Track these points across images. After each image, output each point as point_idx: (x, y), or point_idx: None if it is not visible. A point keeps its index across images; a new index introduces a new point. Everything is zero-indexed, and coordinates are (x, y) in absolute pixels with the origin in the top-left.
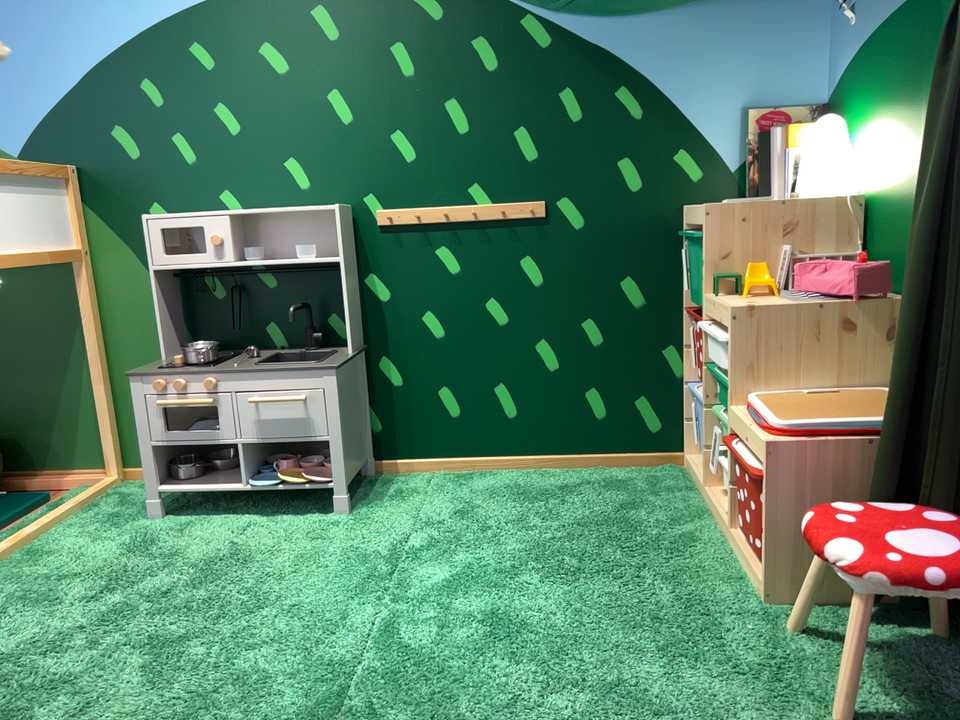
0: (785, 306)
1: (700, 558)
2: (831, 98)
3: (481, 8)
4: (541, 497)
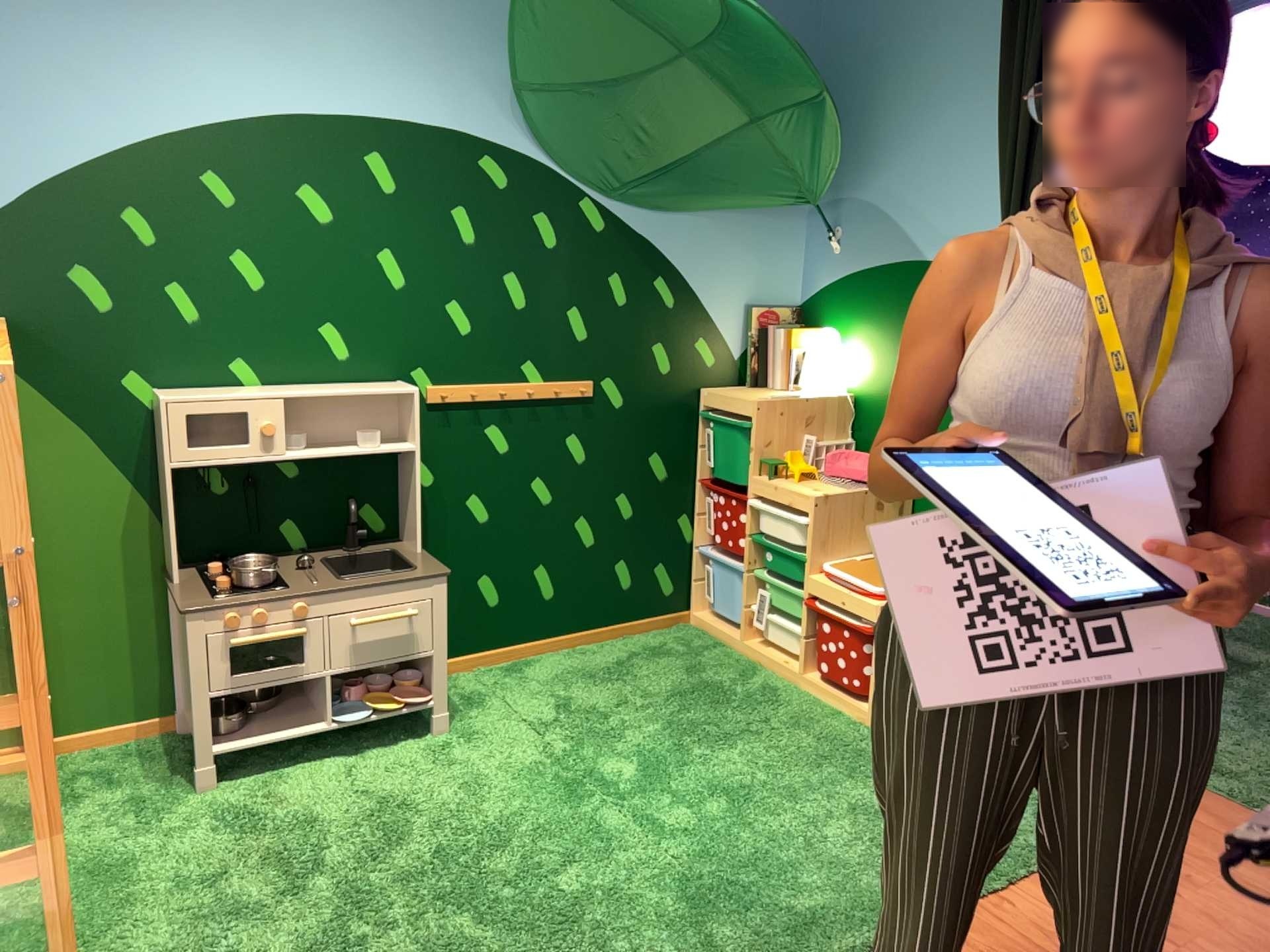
0: (840, 493)
1: (788, 698)
2: (804, 307)
3: (547, 190)
4: (608, 672)
